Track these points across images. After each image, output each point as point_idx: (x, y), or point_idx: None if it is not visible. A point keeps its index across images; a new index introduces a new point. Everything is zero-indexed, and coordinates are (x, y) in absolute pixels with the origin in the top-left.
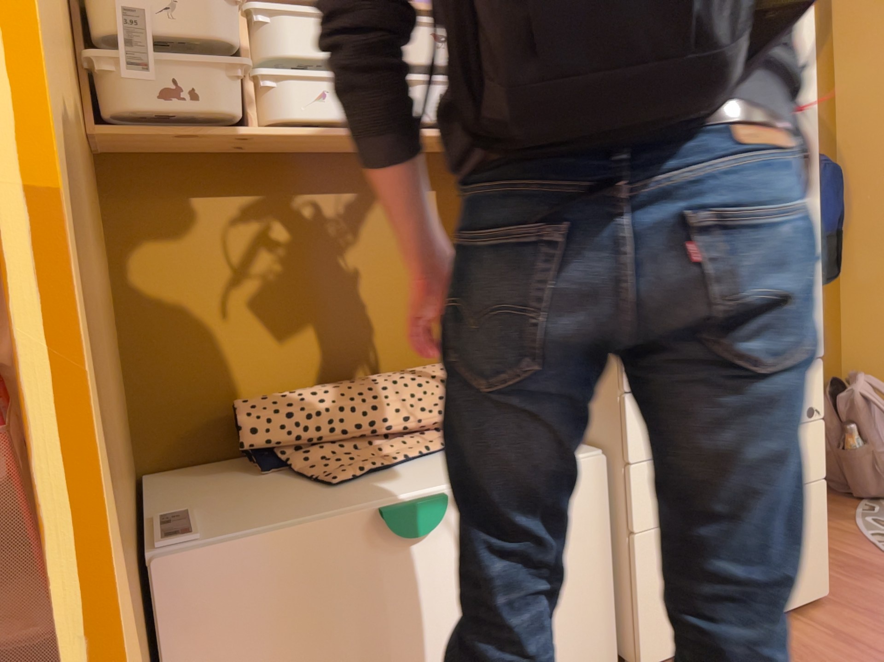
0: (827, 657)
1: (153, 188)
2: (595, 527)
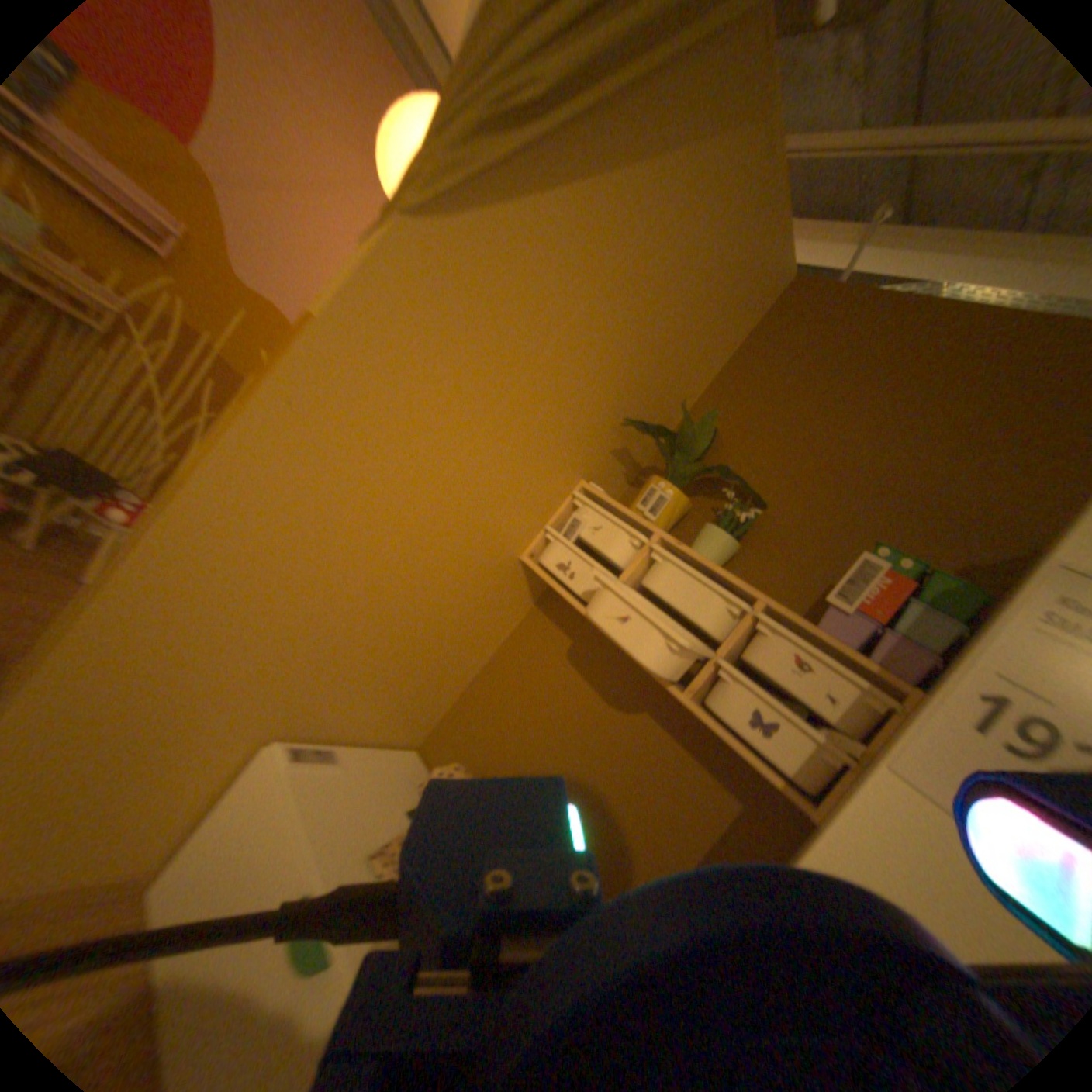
0: None
1: (559, 619)
2: None
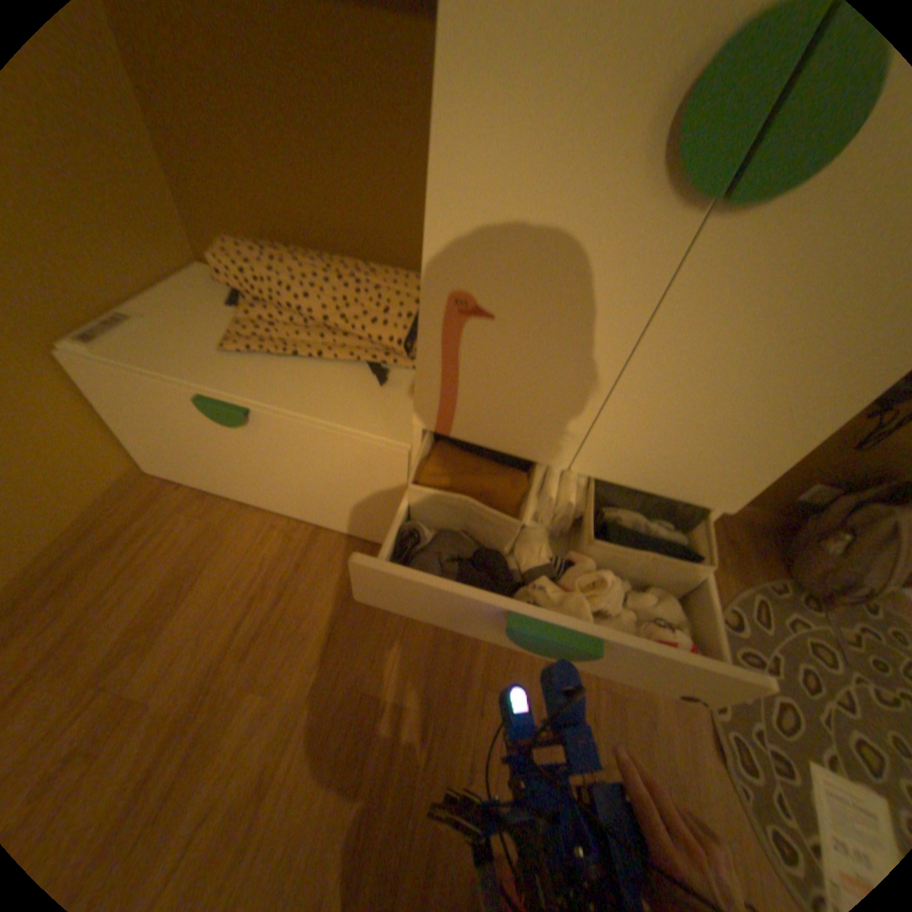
0: (518, 655)
1: None
2: (390, 485)
